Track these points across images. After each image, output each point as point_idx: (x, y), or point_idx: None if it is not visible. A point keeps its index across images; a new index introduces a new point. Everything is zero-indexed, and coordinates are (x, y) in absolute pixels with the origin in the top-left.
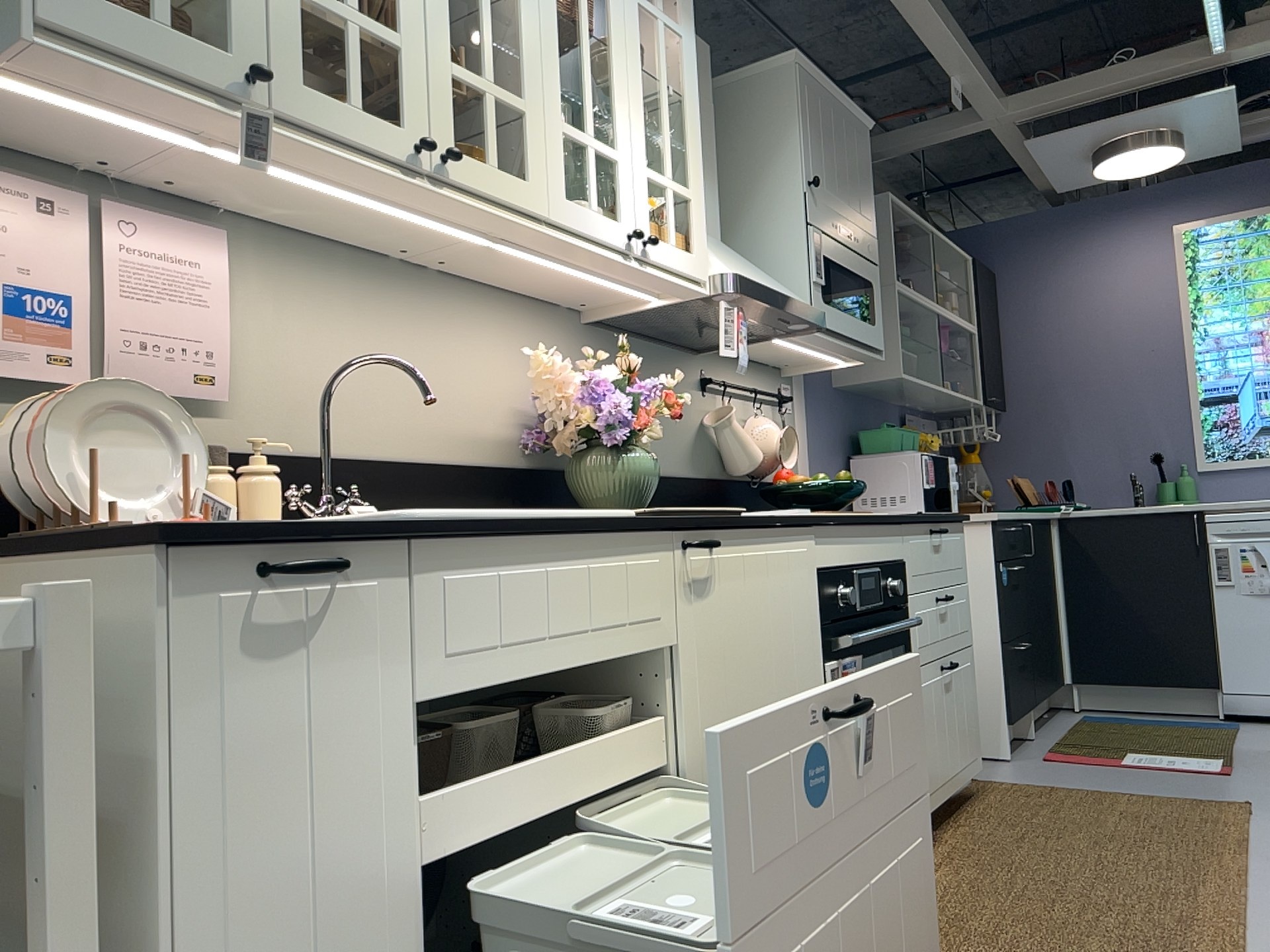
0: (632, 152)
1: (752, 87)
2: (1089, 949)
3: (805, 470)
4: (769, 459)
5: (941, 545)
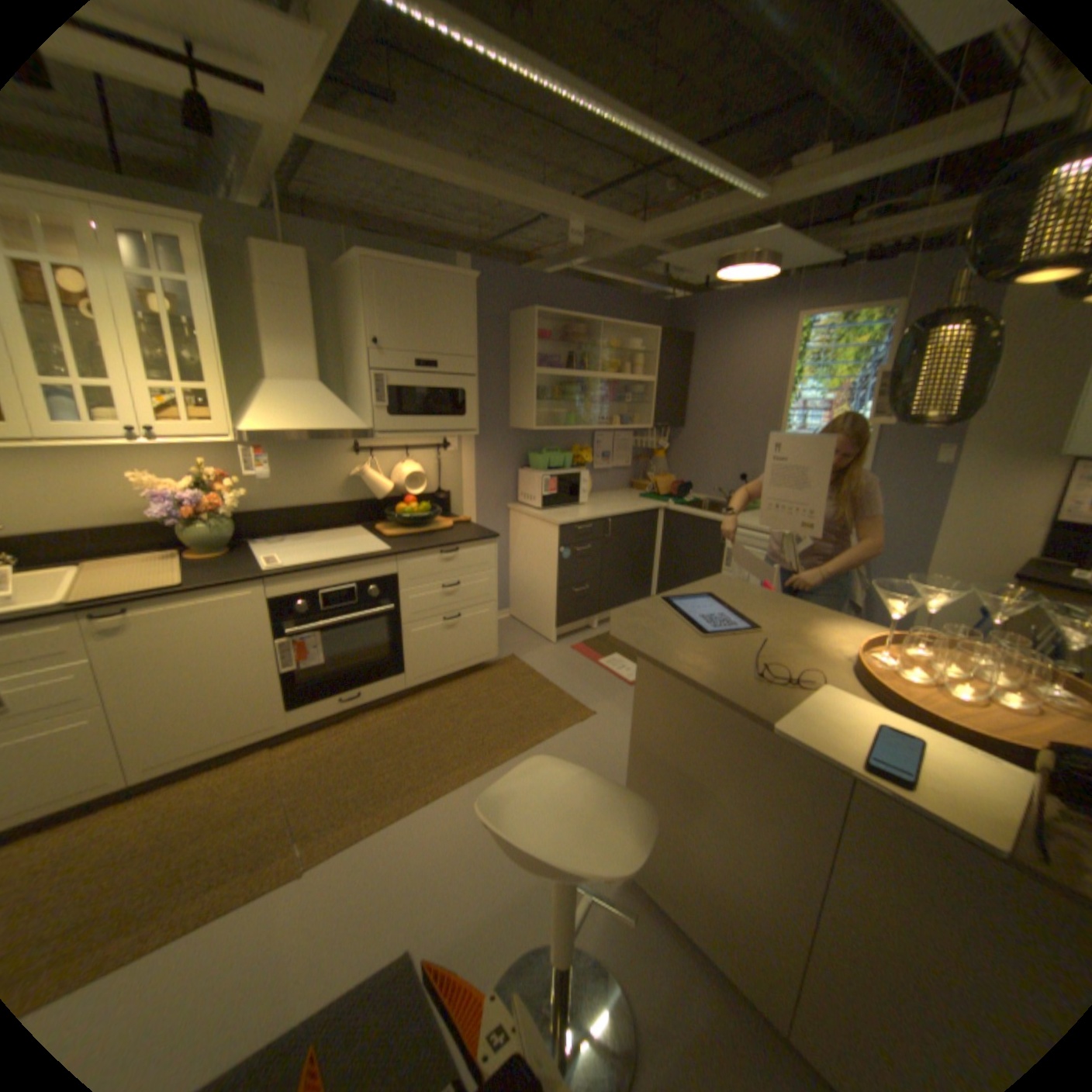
0: (127, 377)
1: (349, 268)
2: (347, 793)
3: (466, 482)
4: (403, 489)
5: (453, 557)
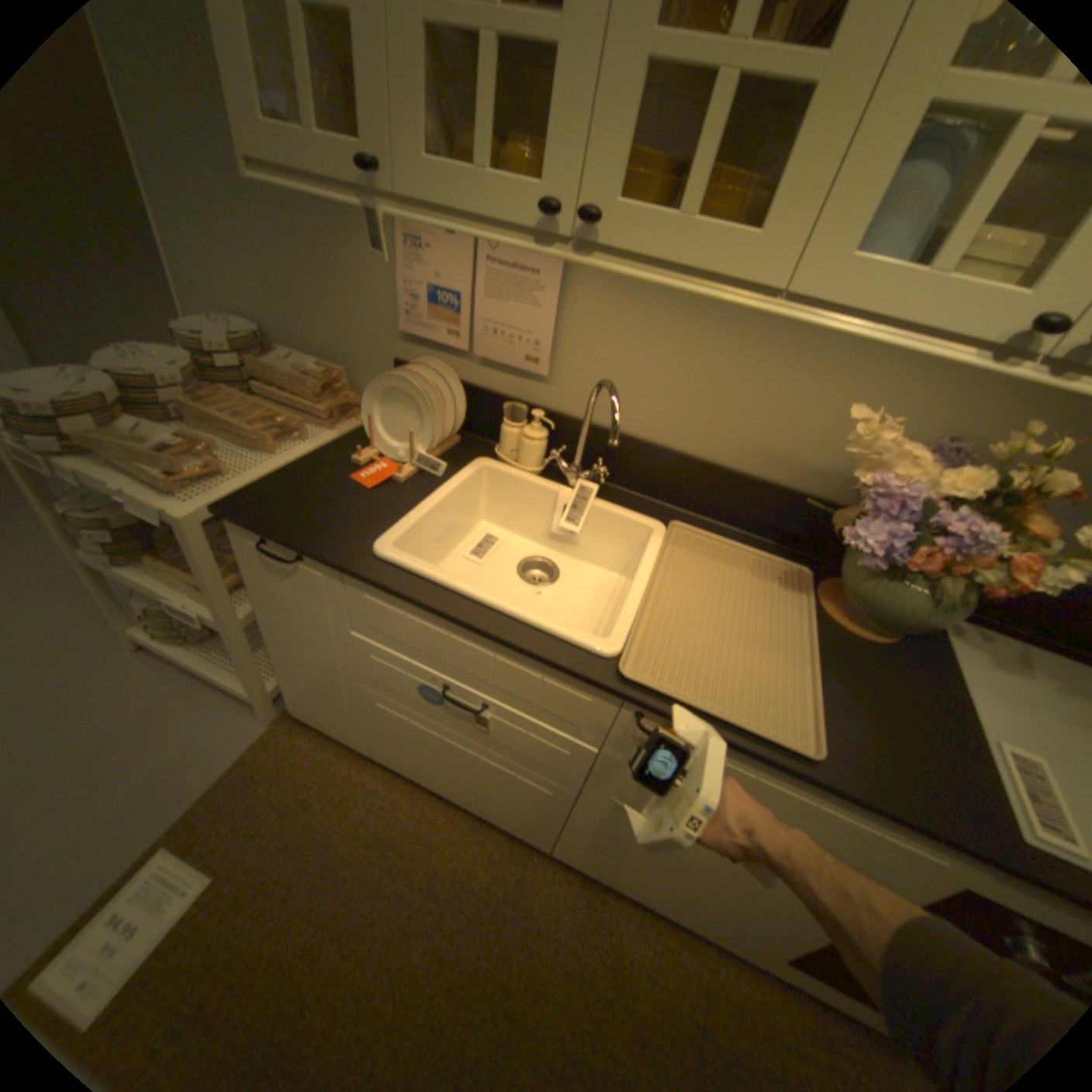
0: None
1: None
2: None
3: None
4: None
5: None
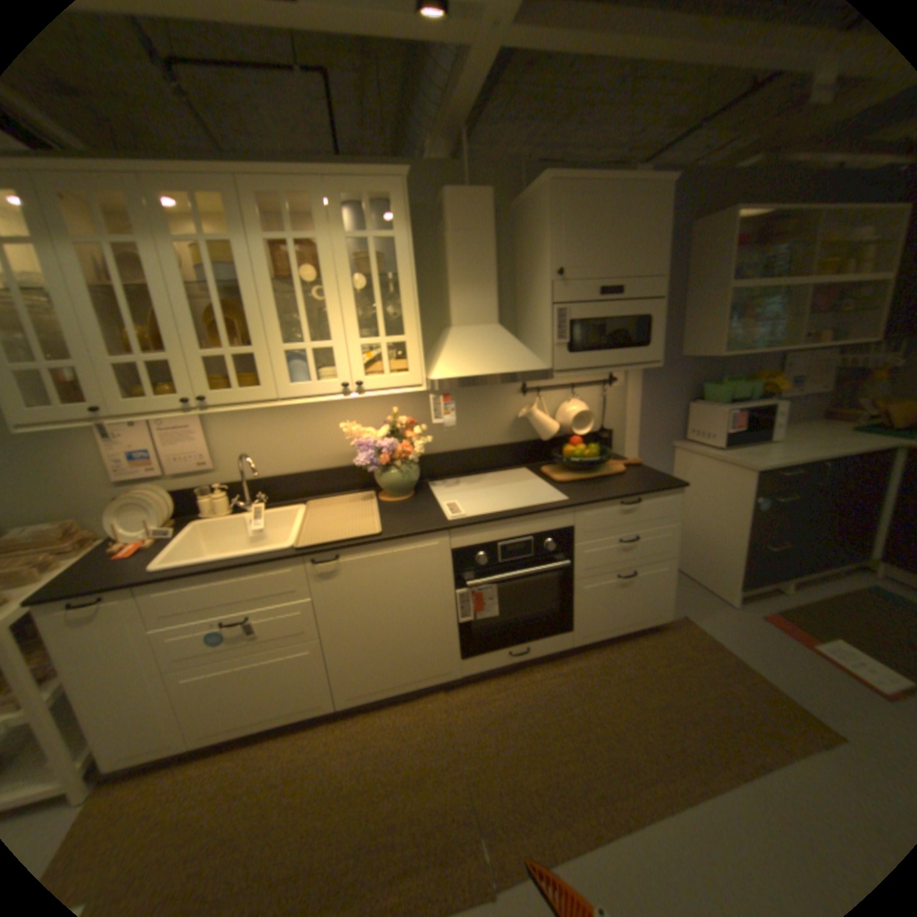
0: (346, 336)
1: (535, 198)
2: (530, 779)
3: (631, 418)
4: (569, 429)
5: (635, 509)
